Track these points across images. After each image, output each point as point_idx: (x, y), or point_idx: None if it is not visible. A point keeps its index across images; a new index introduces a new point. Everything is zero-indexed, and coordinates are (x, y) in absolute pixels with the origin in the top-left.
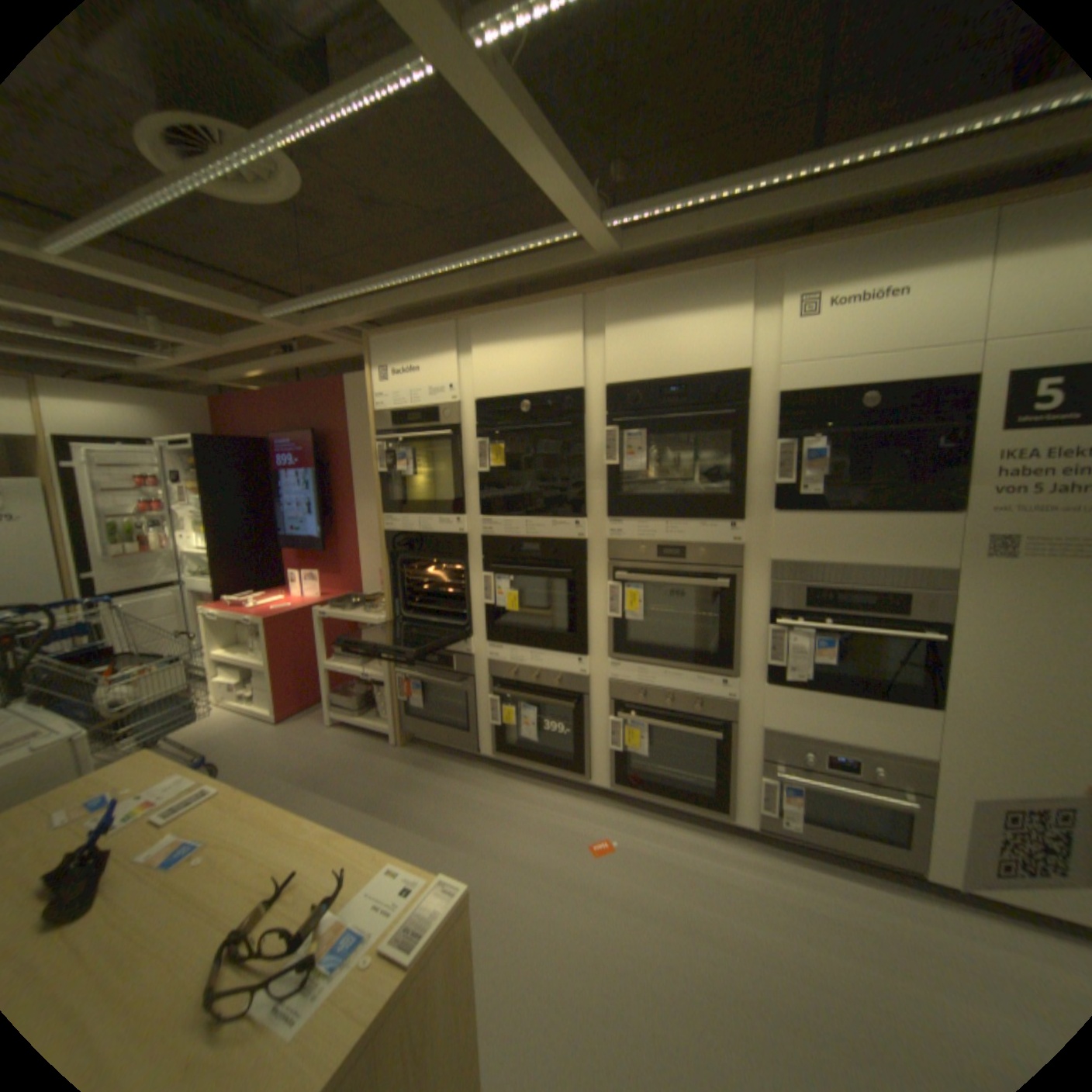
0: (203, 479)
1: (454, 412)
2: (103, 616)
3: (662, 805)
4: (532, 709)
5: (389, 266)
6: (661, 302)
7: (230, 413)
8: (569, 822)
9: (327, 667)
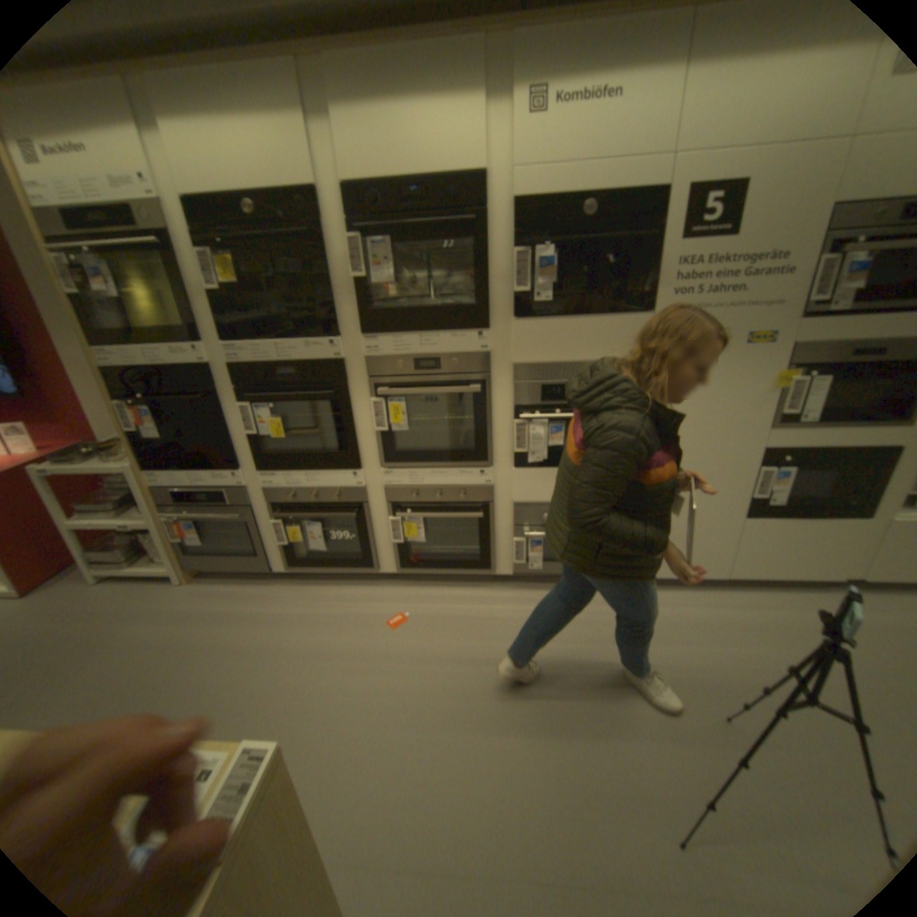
0: None
1: (156, 212)
2: None
3: (440, 574)
4: (316, 524)
5: None
6: (391, 79)
7: None
8: (365, 608)
9: (71, 526)
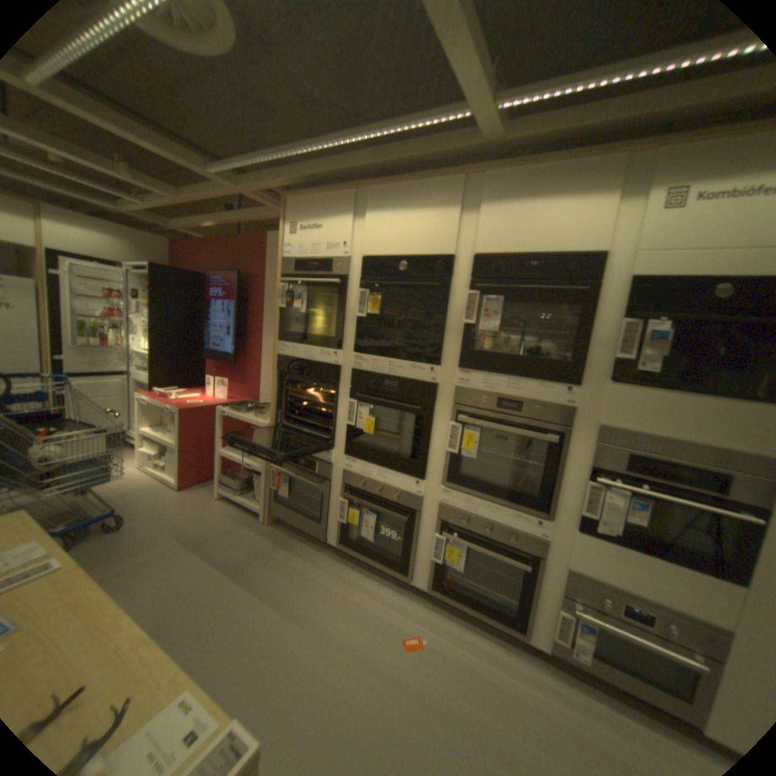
0: (153, 298)
1: (344, 265)
2: (67, 390)
3: (469, 613)
4: (373, 514)
5: (308, 136)
6: (534, 184)
7: (182, 253)
8: (389, 614)
9: (221, 454)
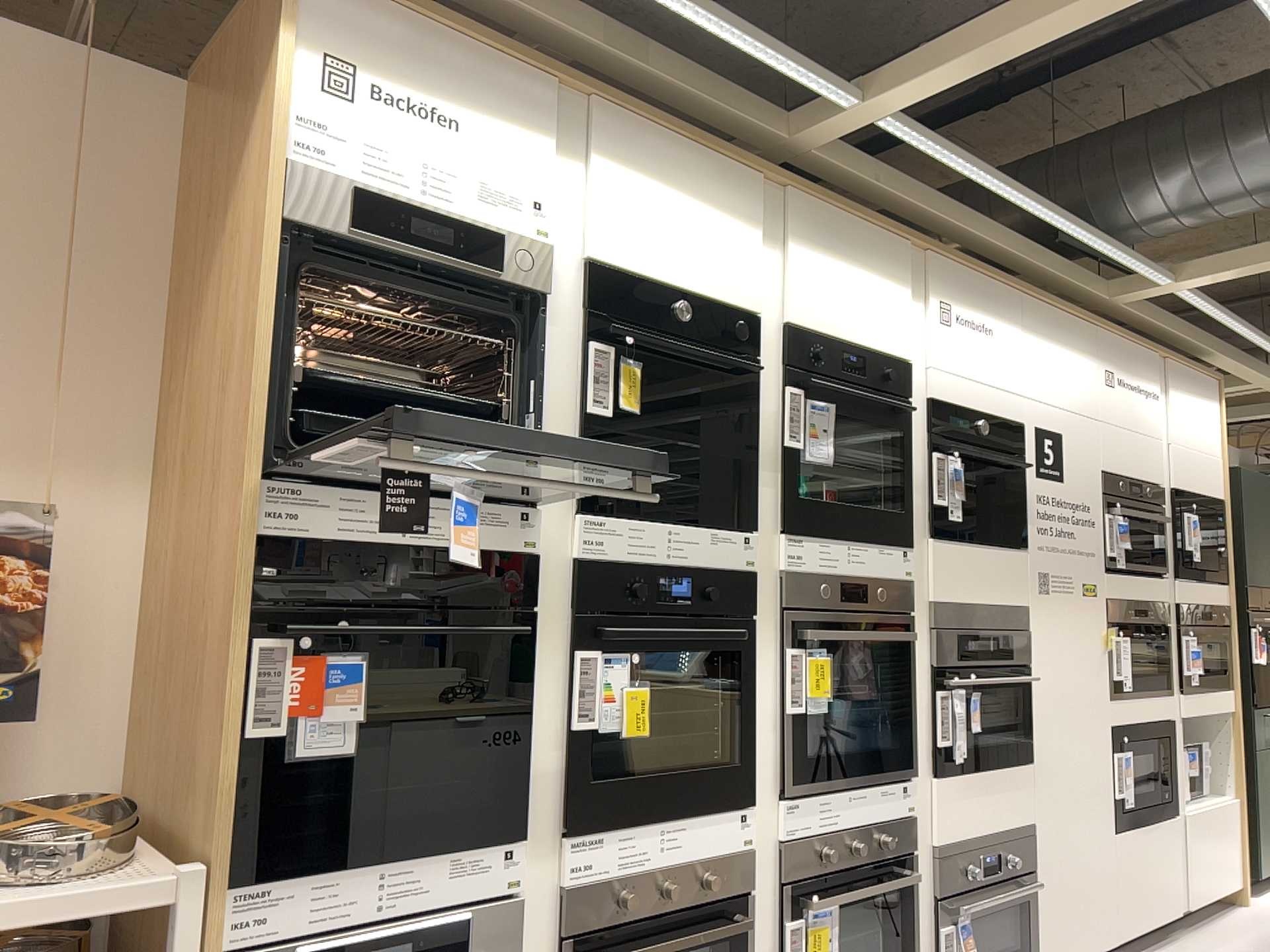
0: None
1: (548, 268)
2: None
3: None
4: None
5: None
6: (836, 245)
7: None
8: None
9: None
